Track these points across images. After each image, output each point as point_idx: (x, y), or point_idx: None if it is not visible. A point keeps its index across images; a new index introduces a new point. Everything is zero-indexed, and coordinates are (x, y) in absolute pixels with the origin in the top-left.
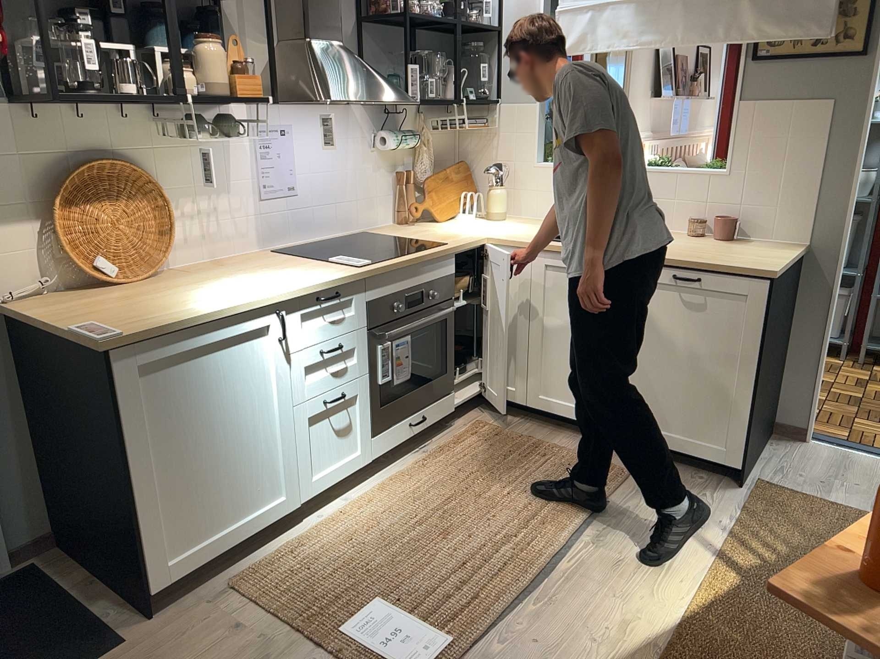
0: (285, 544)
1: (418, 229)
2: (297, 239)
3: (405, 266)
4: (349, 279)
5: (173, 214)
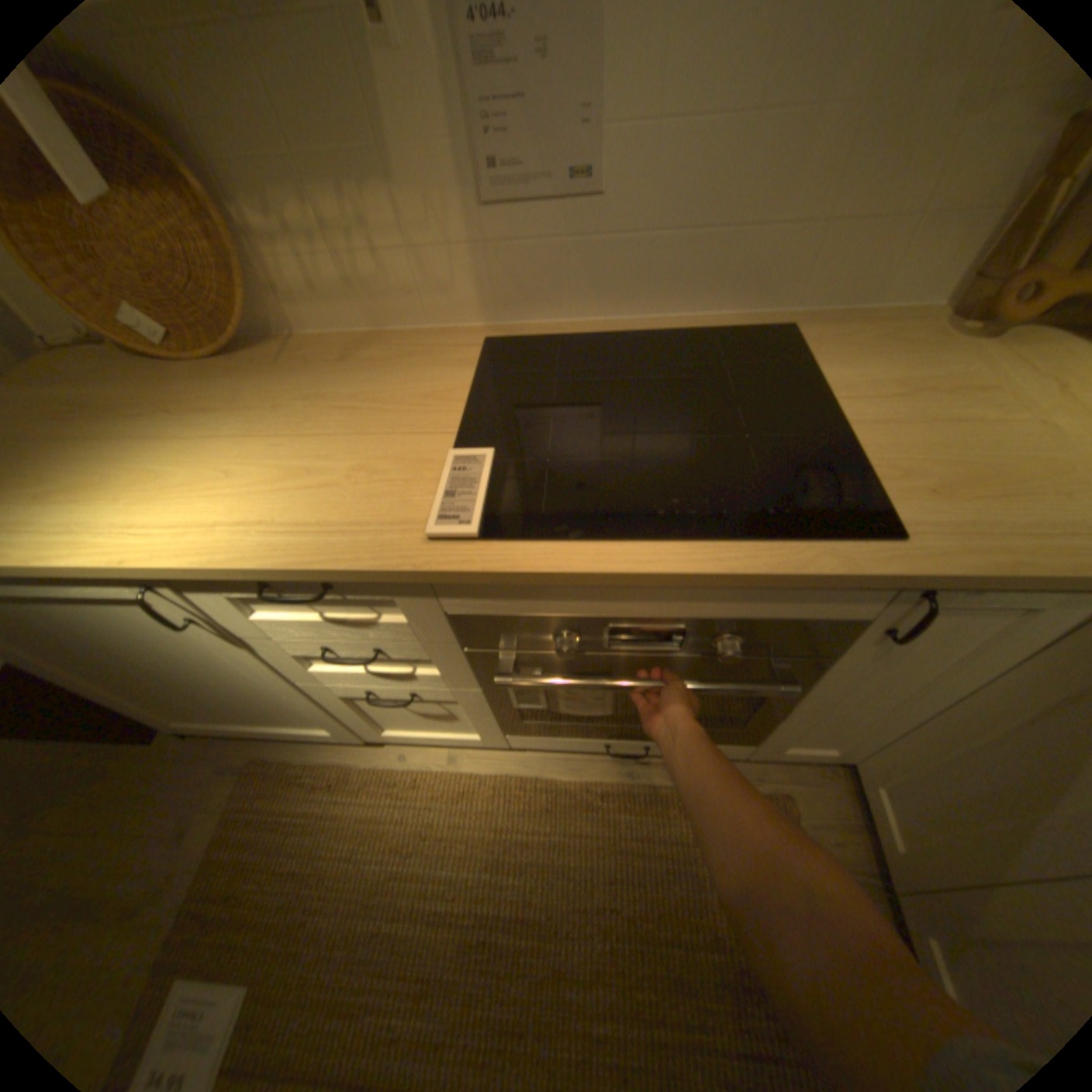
0: (327, 765)
1: (971, 367)
2: (590, 312)
3: (605, 580)
4: (348, 576)
5: (221, 230)
